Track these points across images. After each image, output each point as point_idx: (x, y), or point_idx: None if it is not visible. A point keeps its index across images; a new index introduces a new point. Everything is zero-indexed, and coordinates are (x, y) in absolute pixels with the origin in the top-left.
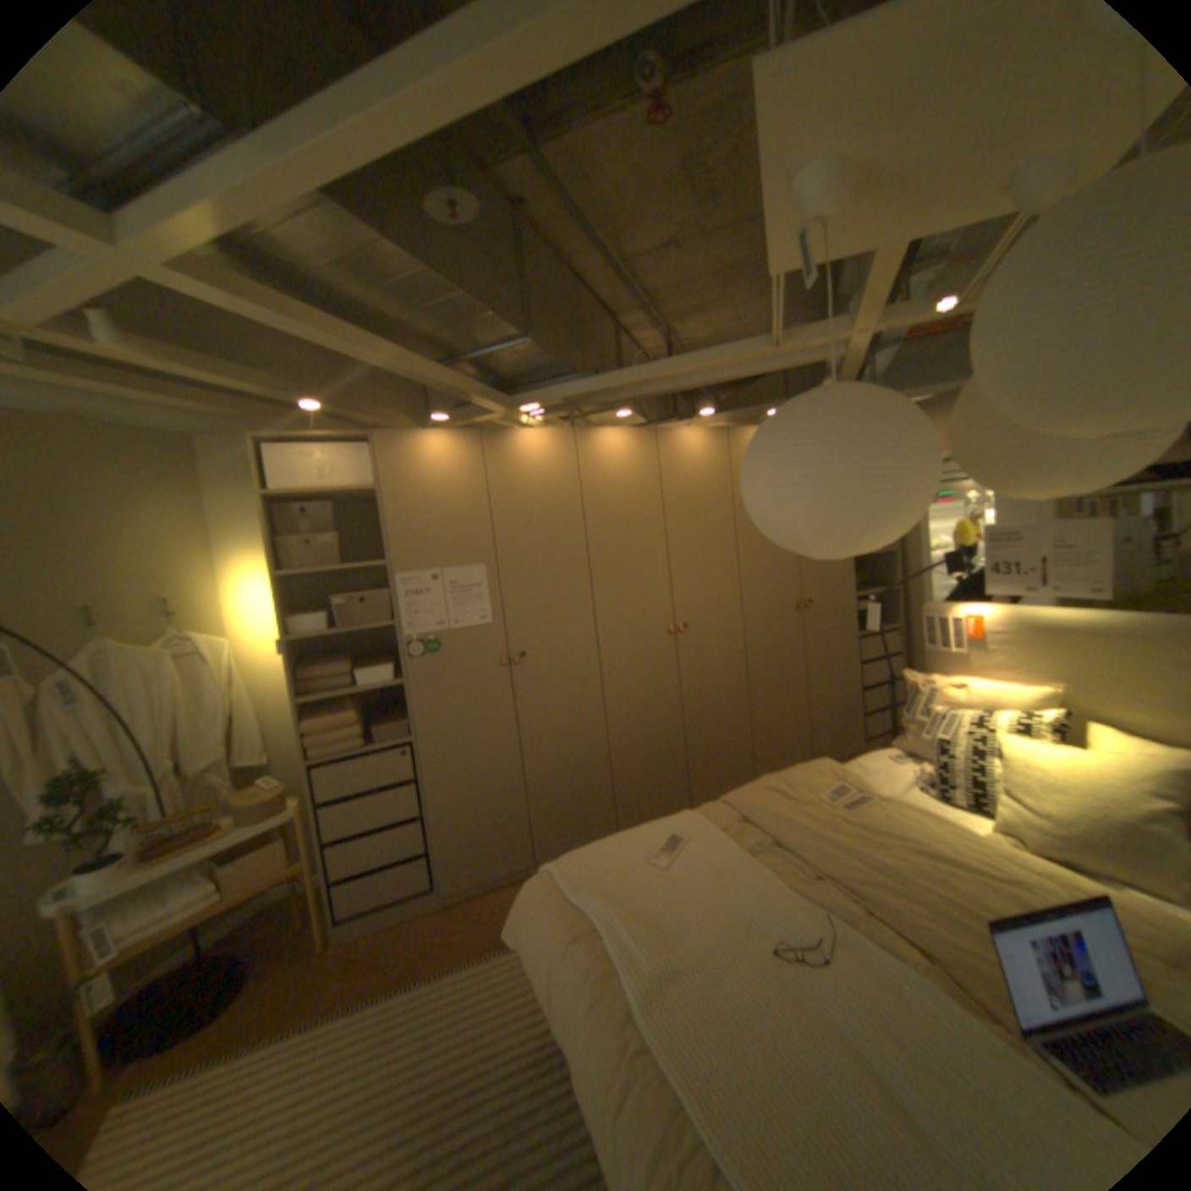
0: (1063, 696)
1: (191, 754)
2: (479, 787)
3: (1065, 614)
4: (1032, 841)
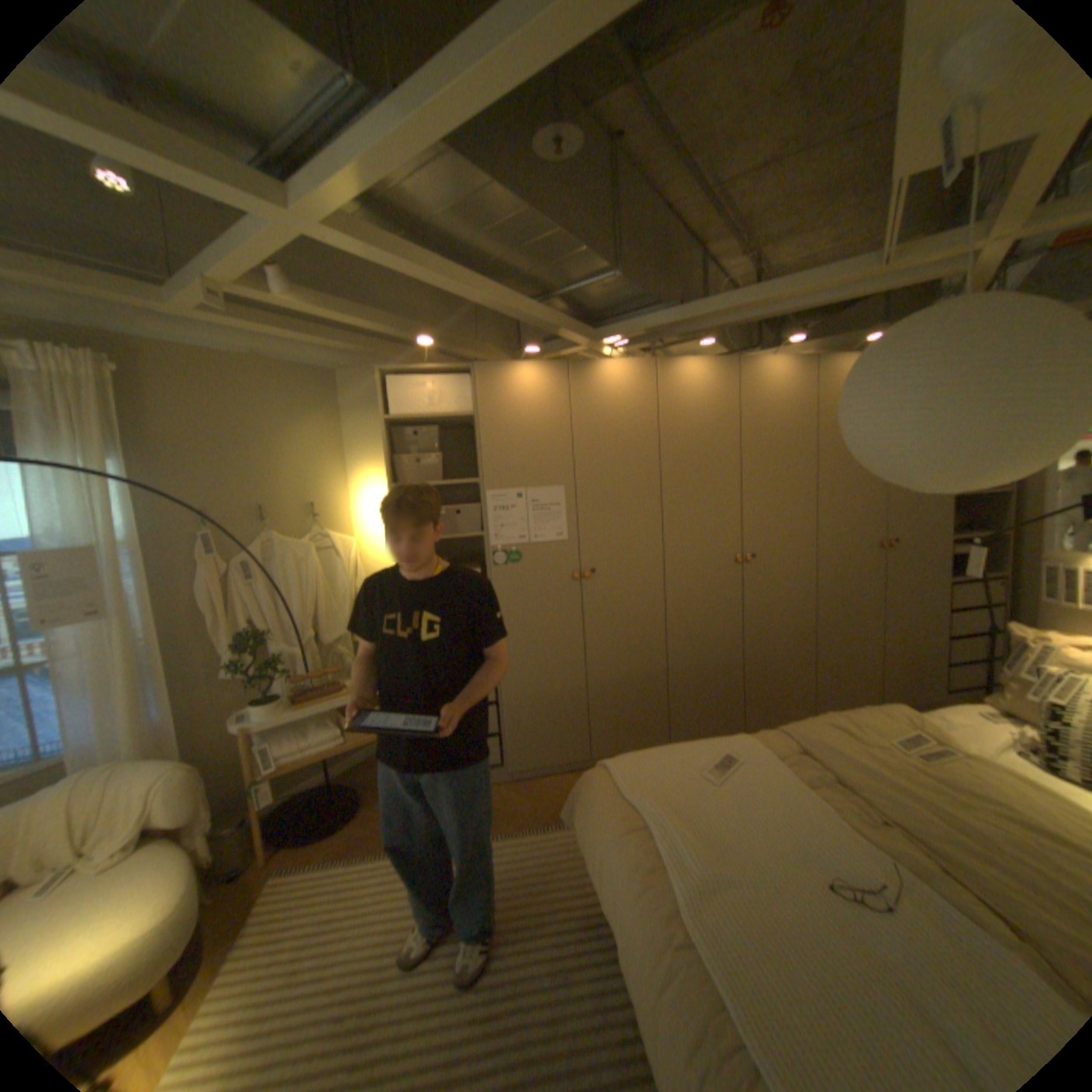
0: None
1: (327, 627)
2: (547, 684)
3: None
4: None
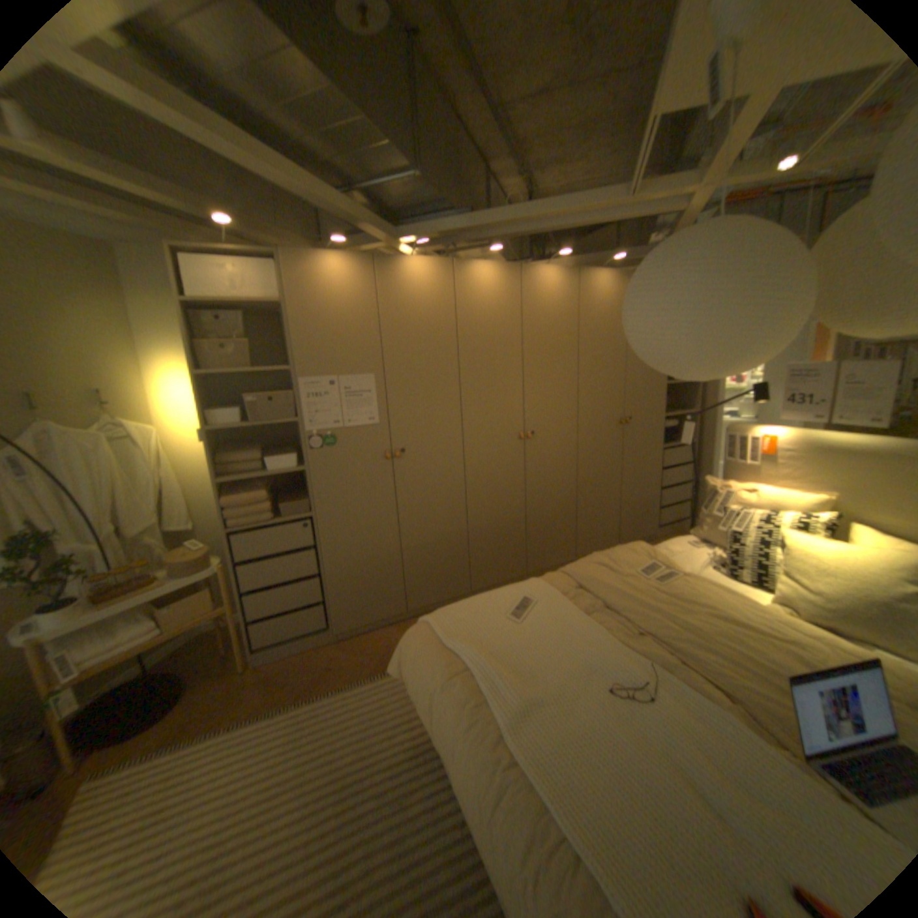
0: (835, 502)
1: (129, 520)
2: (365, 553)
3: (847, 438)
4: (805, 611)
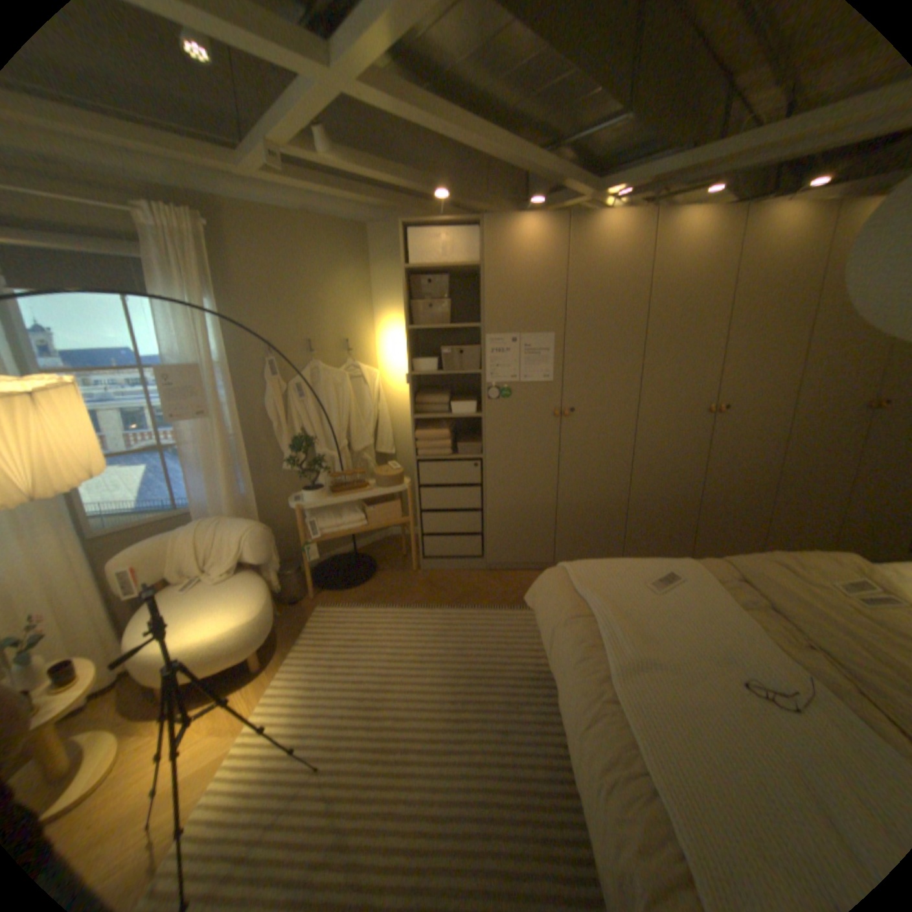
0: None
1: (356, 439)
2: (523, 500)
3: None
4: None
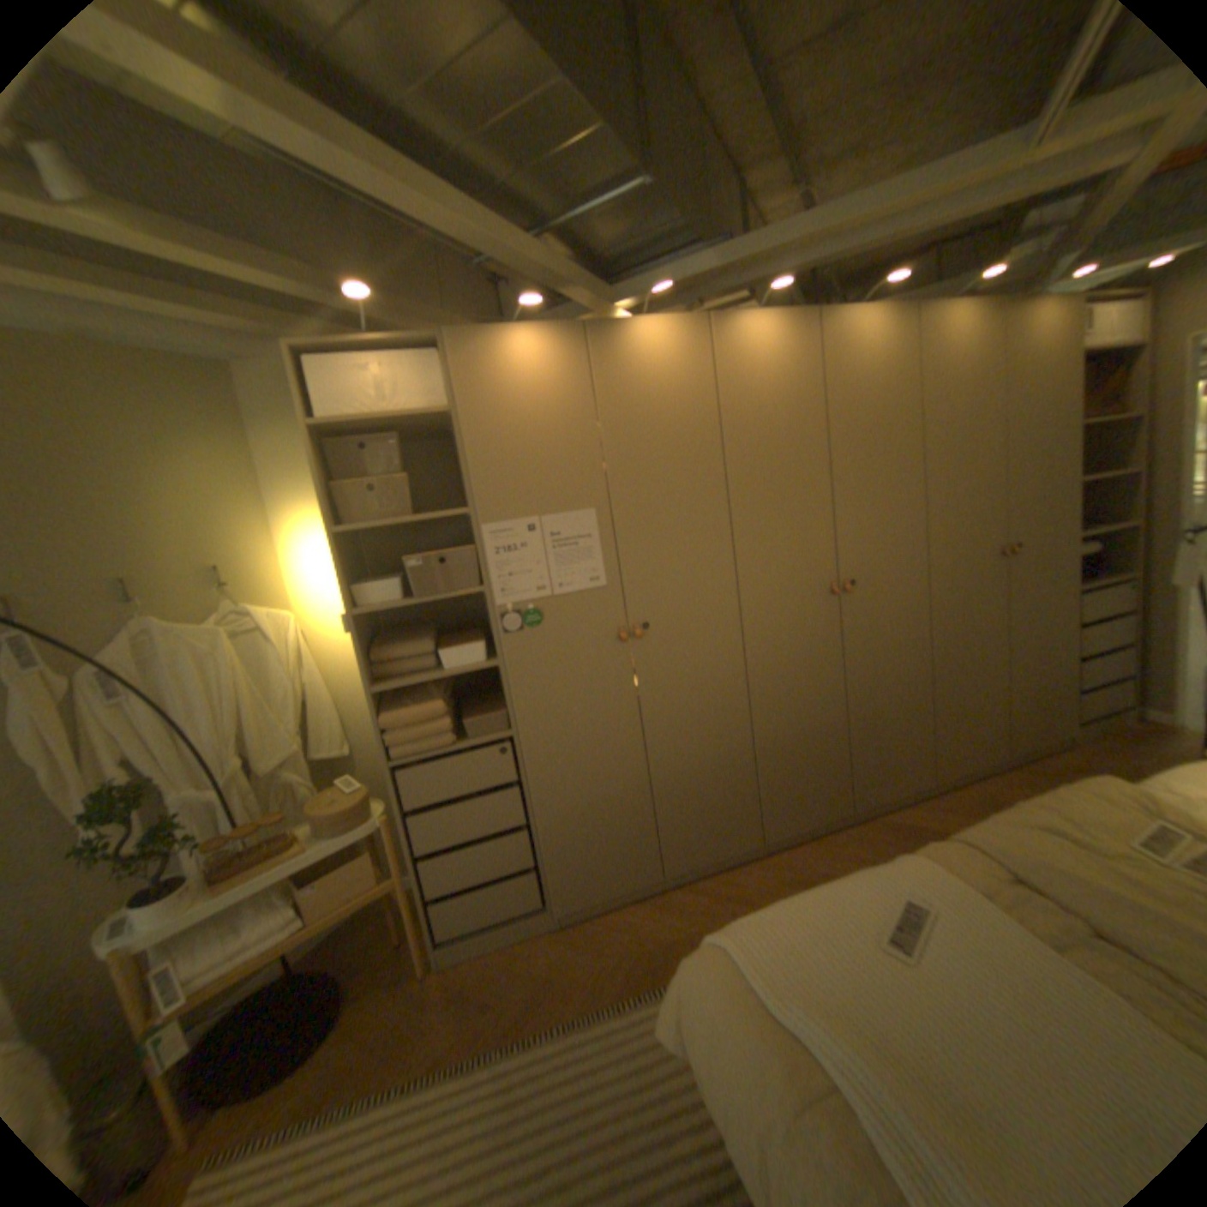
0: None
1: (263, 748)
2: (597, 790)
3: None
4: None
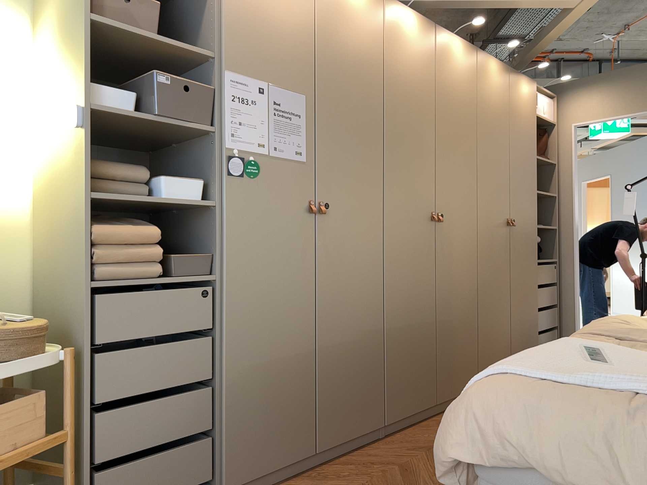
0: None
1: None
2: (271, 351)
3: None
4: None
